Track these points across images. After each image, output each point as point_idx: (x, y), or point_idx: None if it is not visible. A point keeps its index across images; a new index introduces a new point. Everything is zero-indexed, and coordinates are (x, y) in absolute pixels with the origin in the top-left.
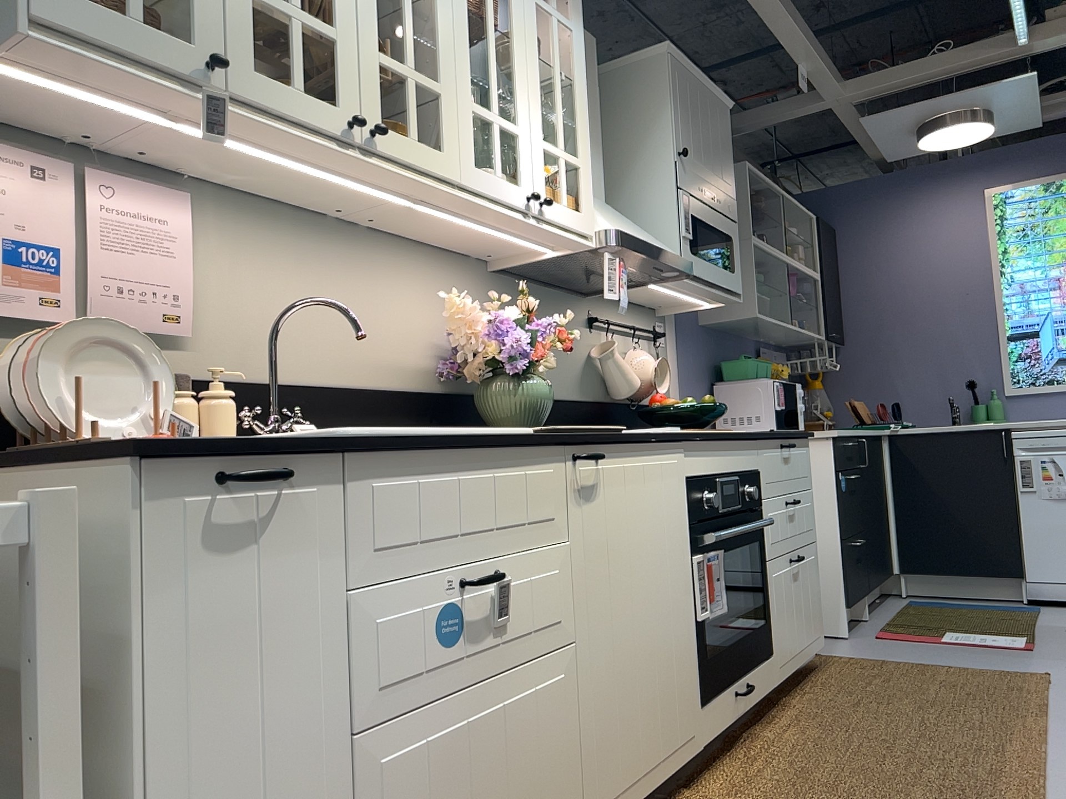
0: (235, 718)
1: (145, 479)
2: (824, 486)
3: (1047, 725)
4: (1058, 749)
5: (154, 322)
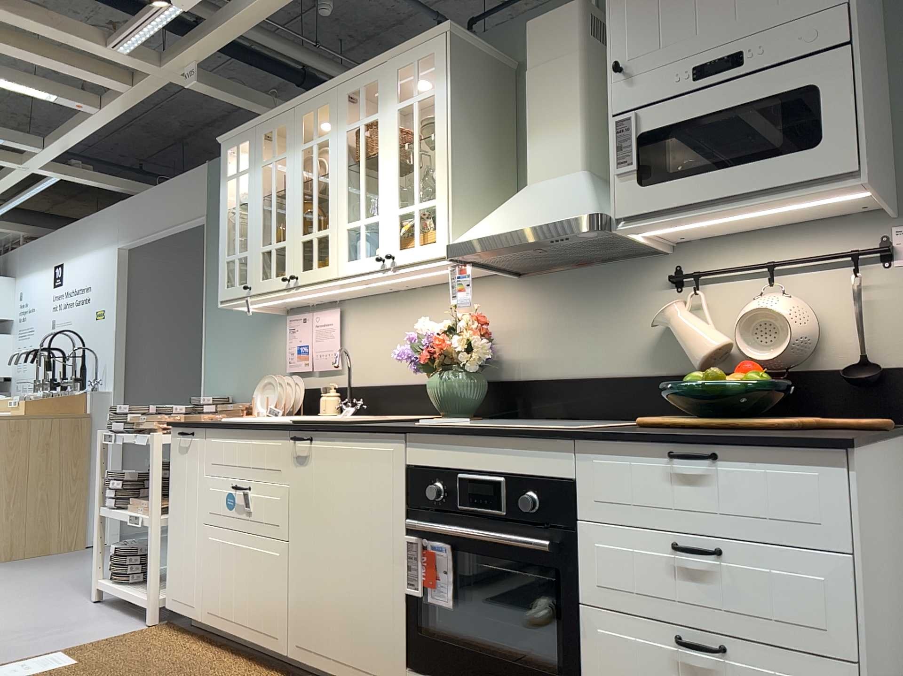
0: (182, 501)
1: (173, 432)
2: None
3: None
4: None
5: (328, 365)
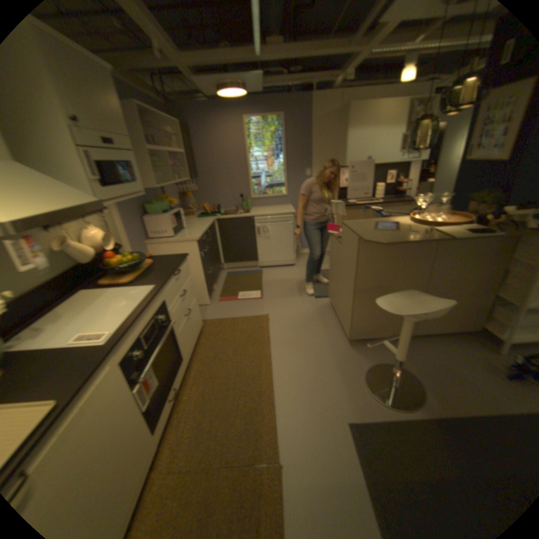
0: None
1: None
2: (197, 258)
3: (271, 352)
4: (275, 367)
5: None
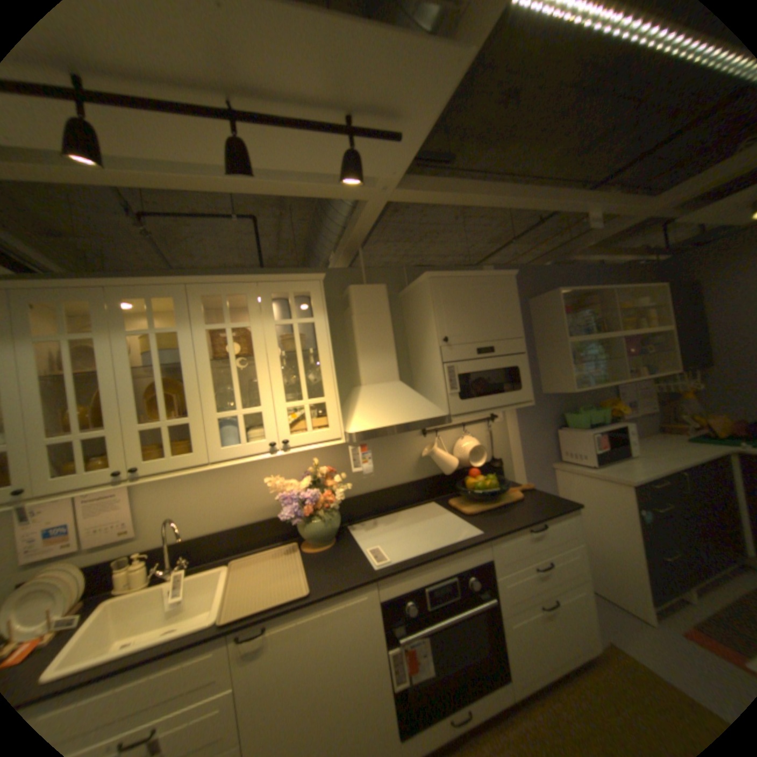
0: None
1: None
2: (630, 518)
3: None
4: None
5: (115, 537)
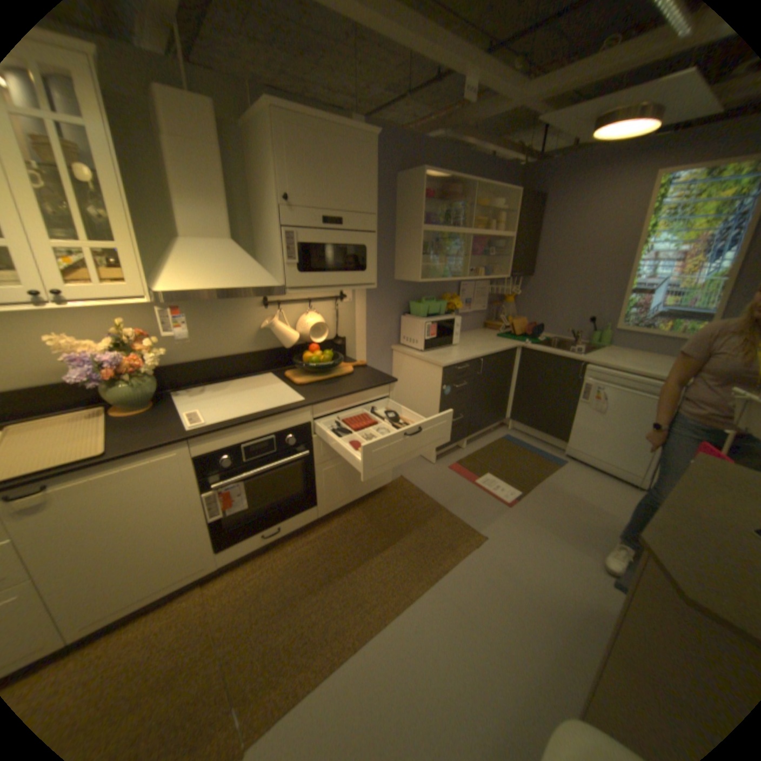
0: None
1: None
2: (435, 391)
3: (421, 595)
4: (399, 622)
5: None
